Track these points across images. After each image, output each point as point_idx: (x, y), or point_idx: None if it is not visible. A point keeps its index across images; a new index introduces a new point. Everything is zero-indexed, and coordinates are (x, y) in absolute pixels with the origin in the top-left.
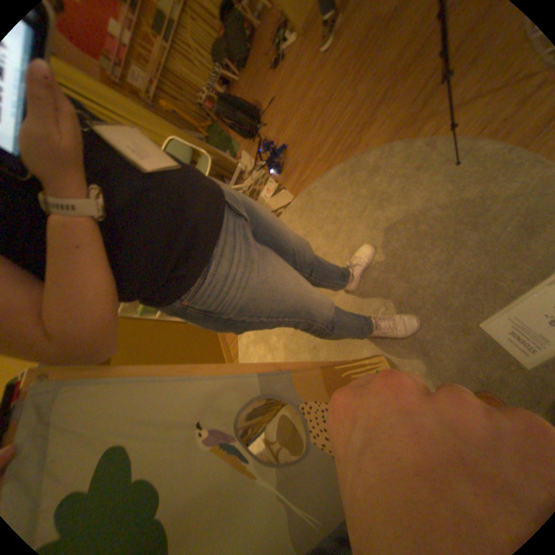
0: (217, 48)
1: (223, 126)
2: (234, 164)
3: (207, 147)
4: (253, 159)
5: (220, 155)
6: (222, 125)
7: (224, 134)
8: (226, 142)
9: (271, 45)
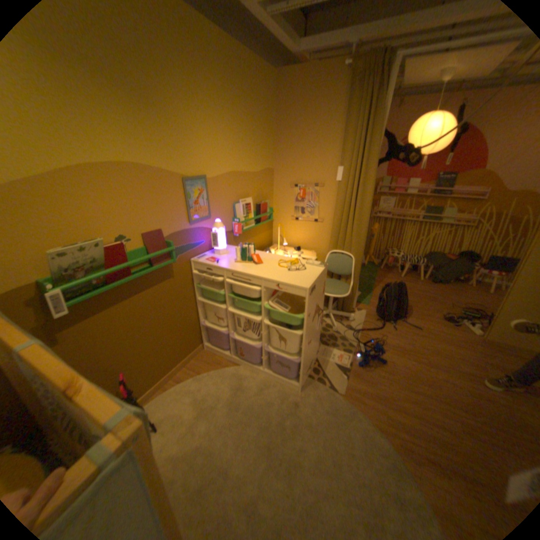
0: (438, 257)
1: (378, 279)
2: (351, 308)
3: (356, 284)
4: (362, 327)
5: (353, 296)
6: (379, 278)
7: (372, 283)
8: (366, 288)
9: (462, 308)
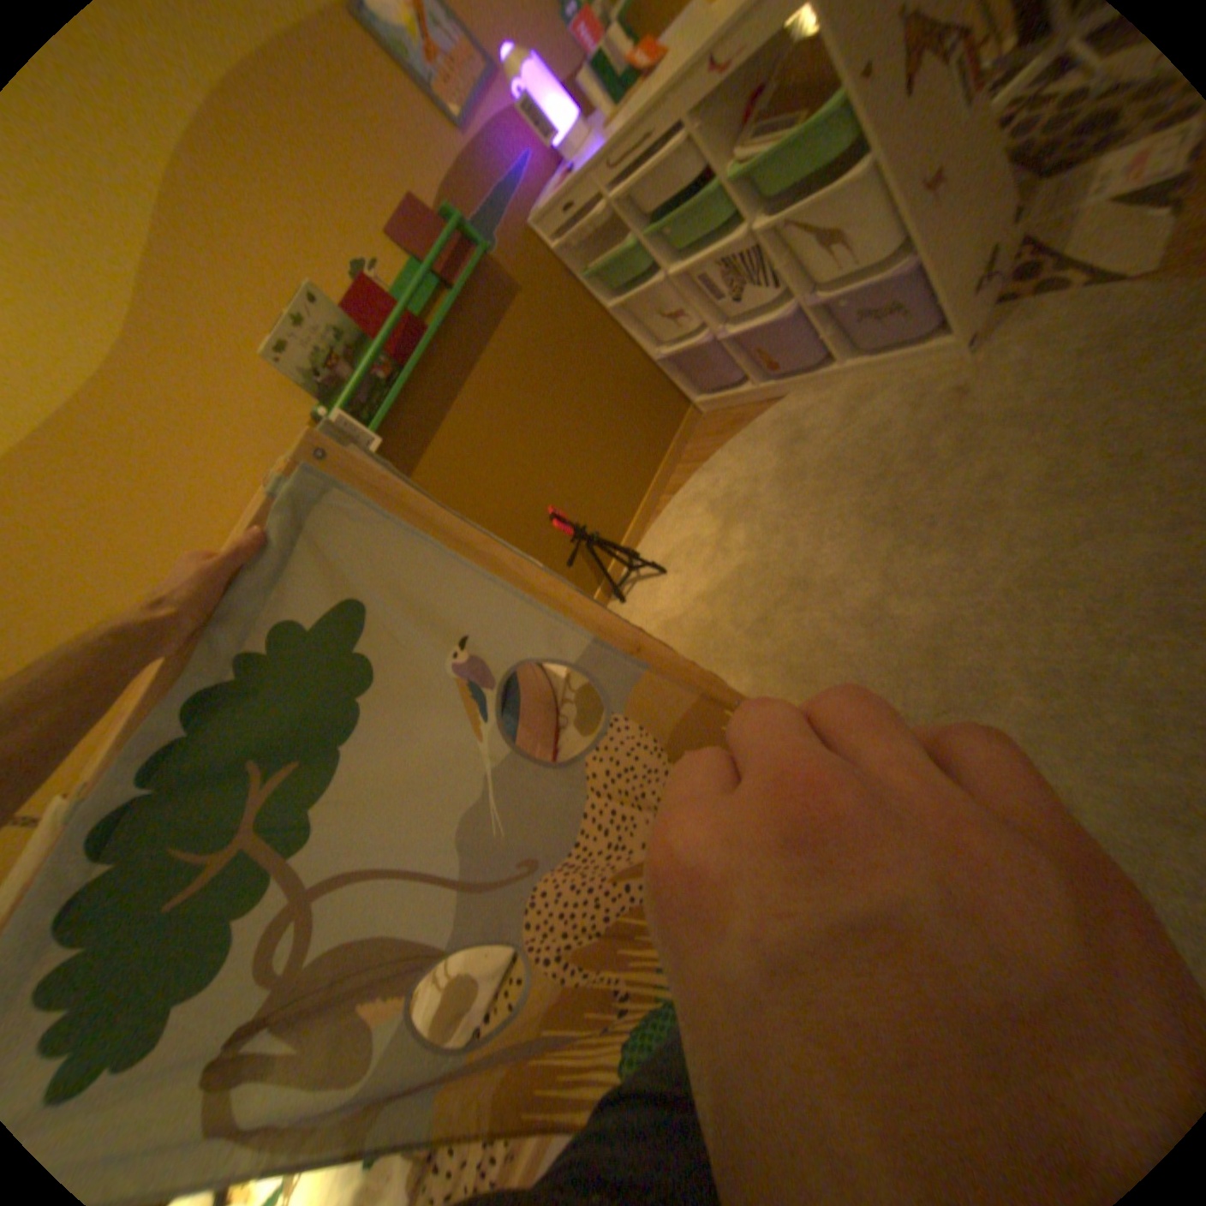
0: None
1: None
2: None
3: None
4: None
5: None
6: None
7: None
8: None
9: None
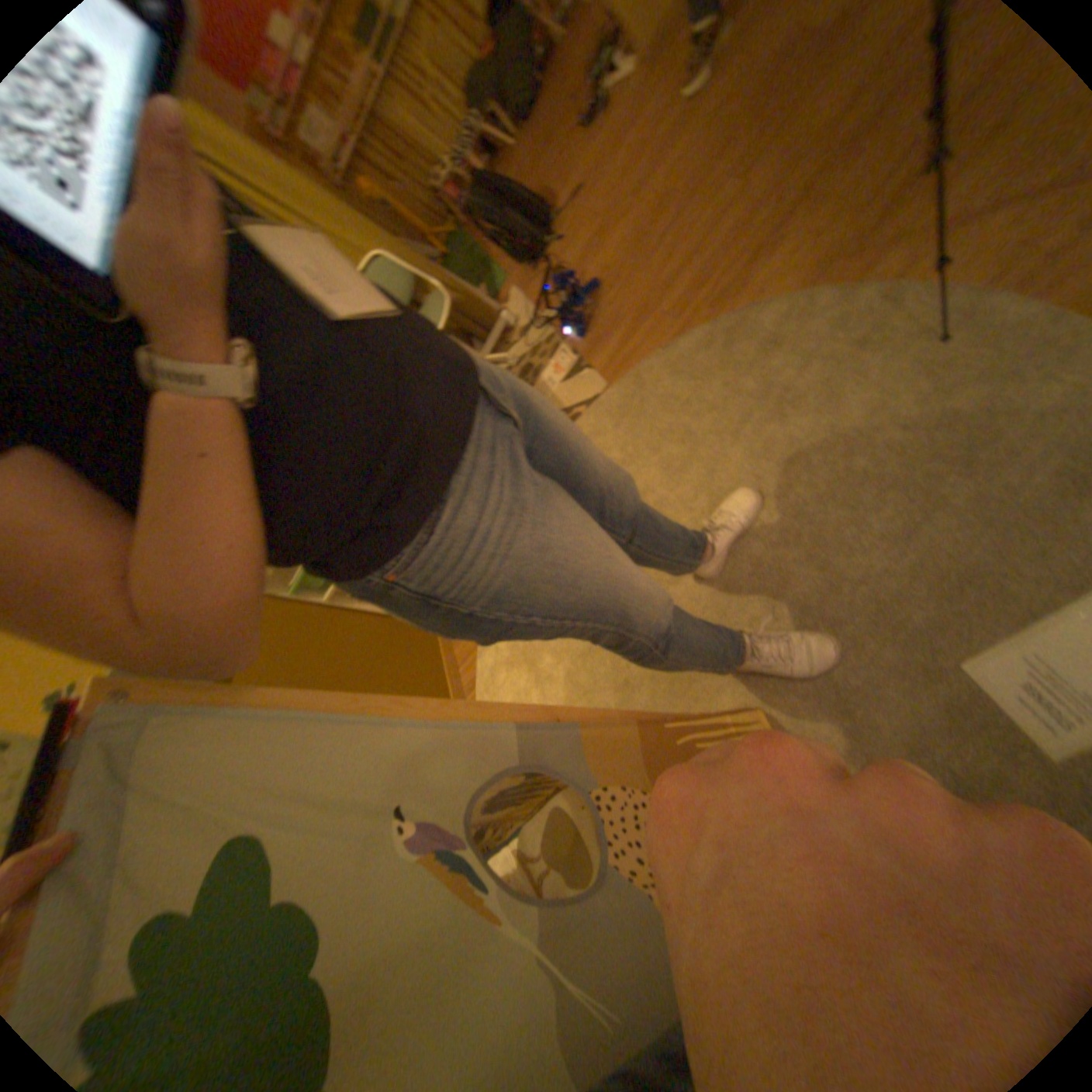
0: (477, 78)
1: (477, 235)
2: (493, 311)
3: (443, 275)
4: (532, 304)
5: (467, 293)
6: (476, 232)
7: (477, 251)
8: (480, 267)
9: (584, 77)
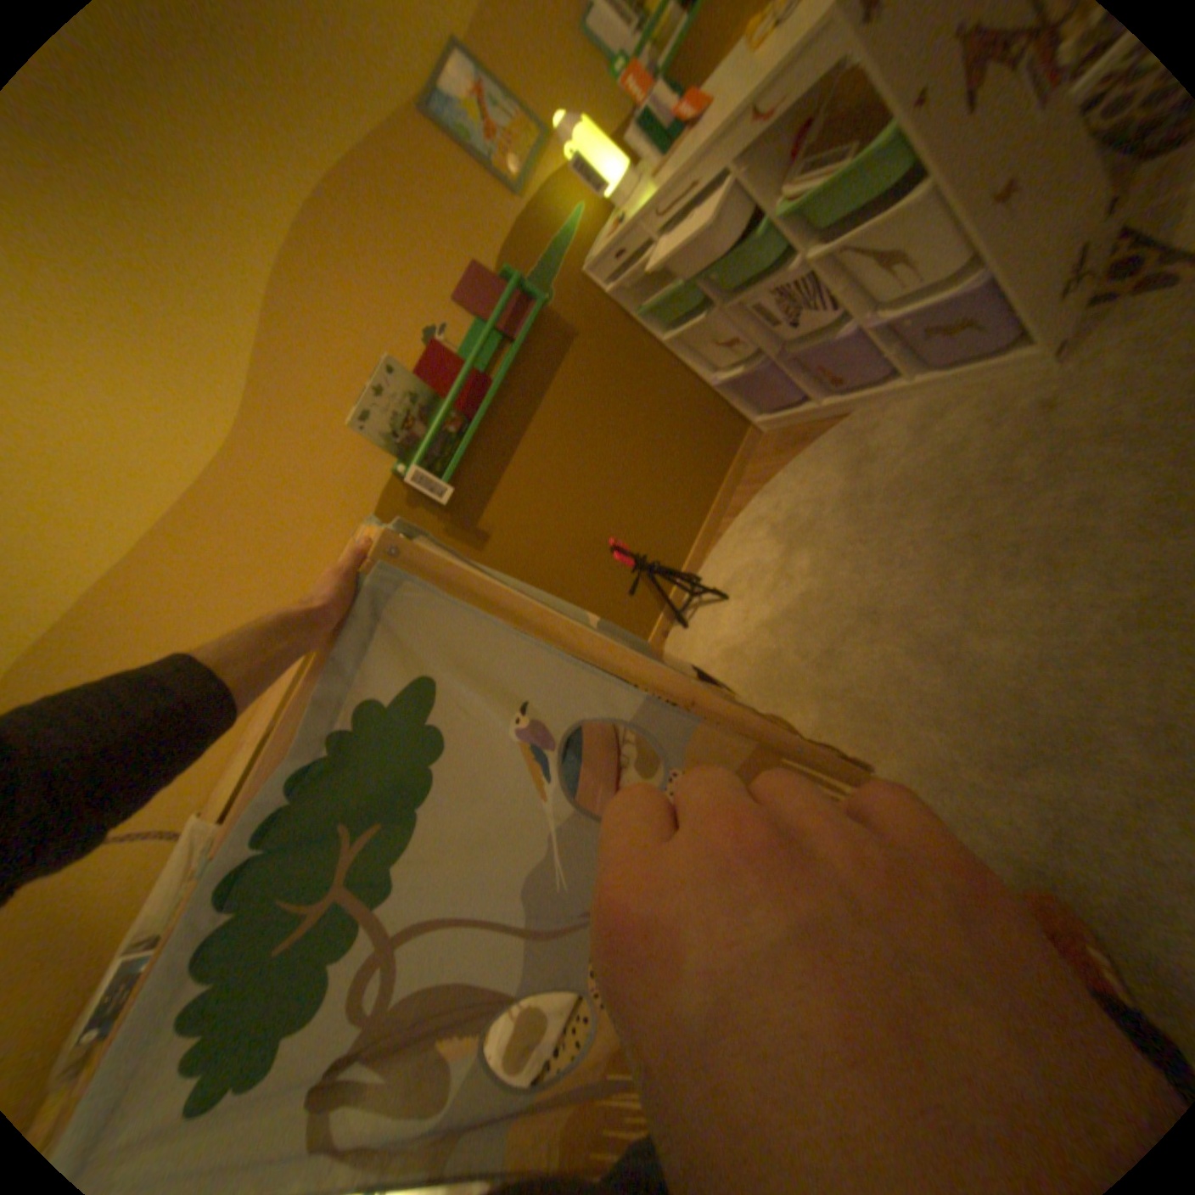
0: None
1: None
2: None
3: None
4: None
5: None
6: None
7: None
8: None
9: None
